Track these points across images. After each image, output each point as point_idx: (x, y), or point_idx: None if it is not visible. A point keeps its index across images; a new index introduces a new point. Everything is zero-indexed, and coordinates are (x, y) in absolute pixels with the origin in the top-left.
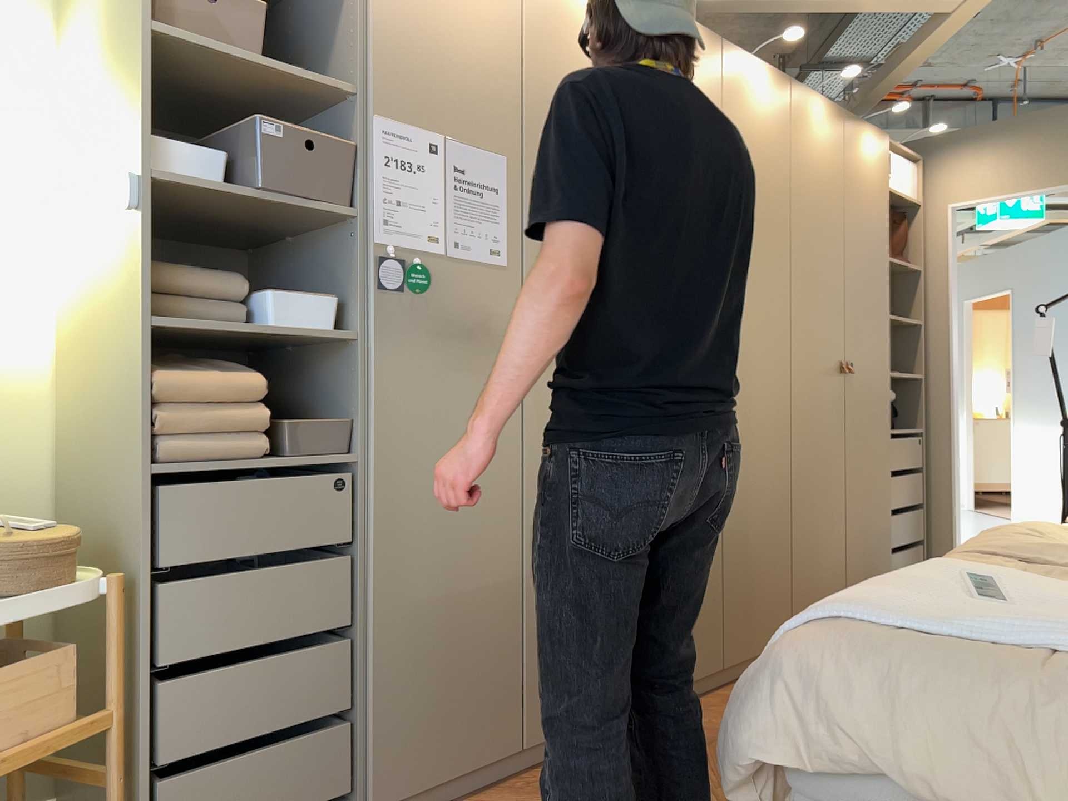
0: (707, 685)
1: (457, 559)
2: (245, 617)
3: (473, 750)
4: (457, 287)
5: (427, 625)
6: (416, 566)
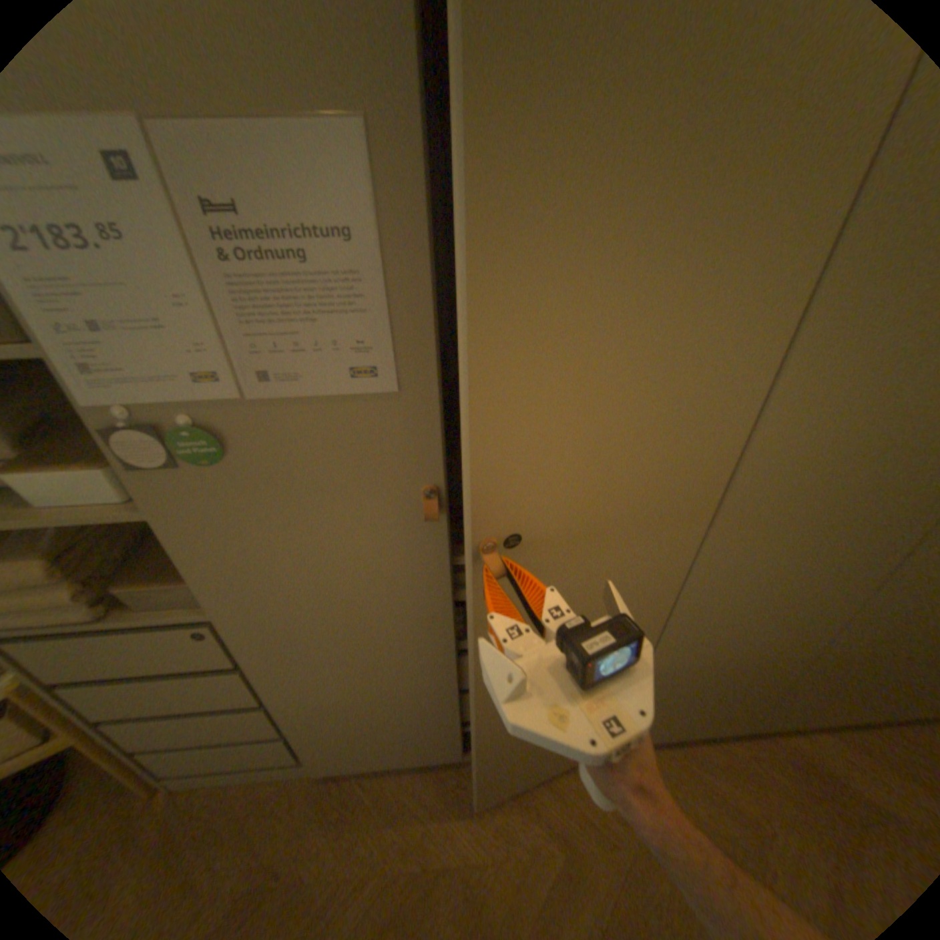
0: (723, 737)
1: (369, 682)
2: (155, 702)
3: (409, 761)
4: (296, 444)
5: (342, 714)
6: (317, 686)
